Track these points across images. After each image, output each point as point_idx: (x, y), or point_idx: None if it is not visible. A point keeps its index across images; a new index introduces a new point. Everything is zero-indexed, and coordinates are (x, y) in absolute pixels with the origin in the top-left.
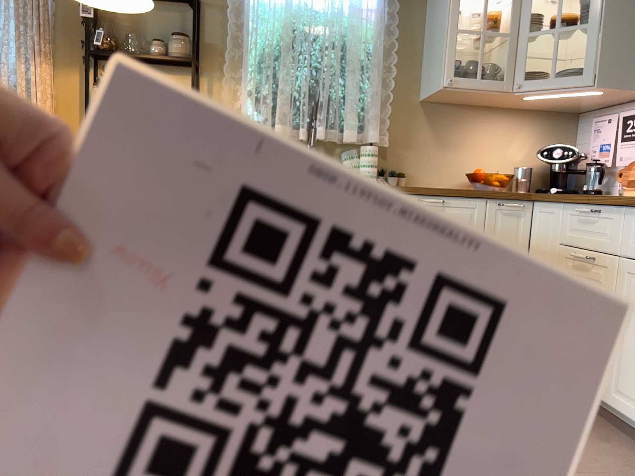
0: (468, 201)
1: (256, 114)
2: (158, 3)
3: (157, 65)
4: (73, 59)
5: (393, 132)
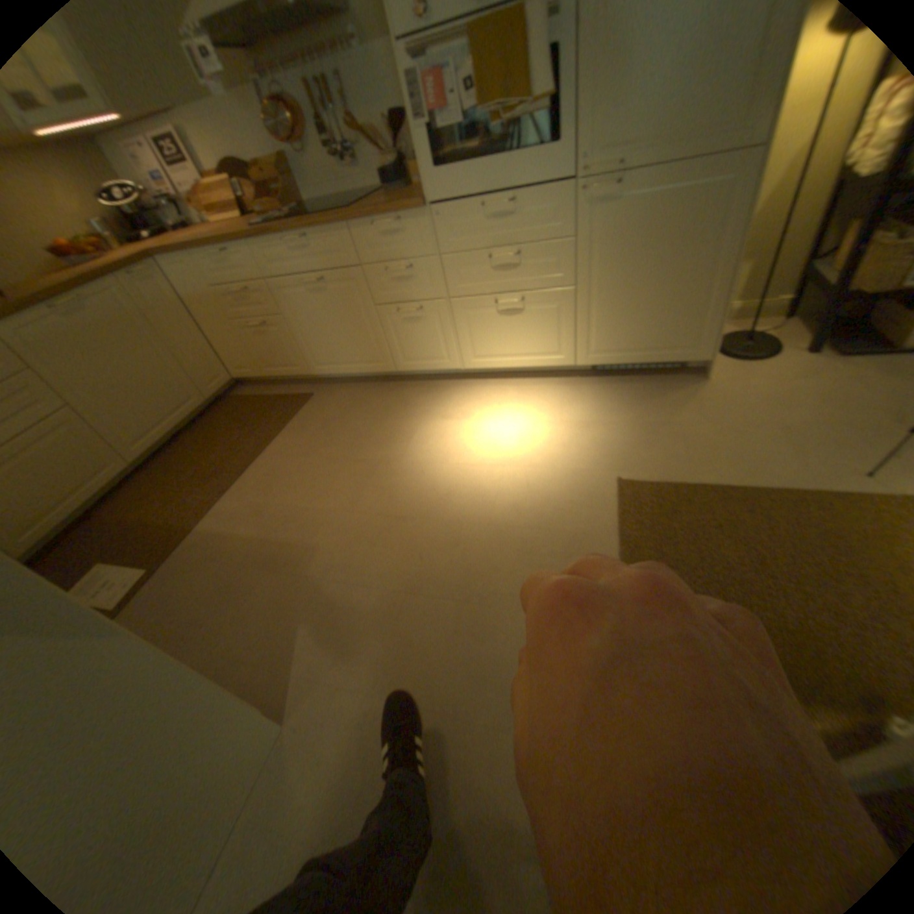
0: (99, 284)
1: None
2: None
3: None
4: None
5: None
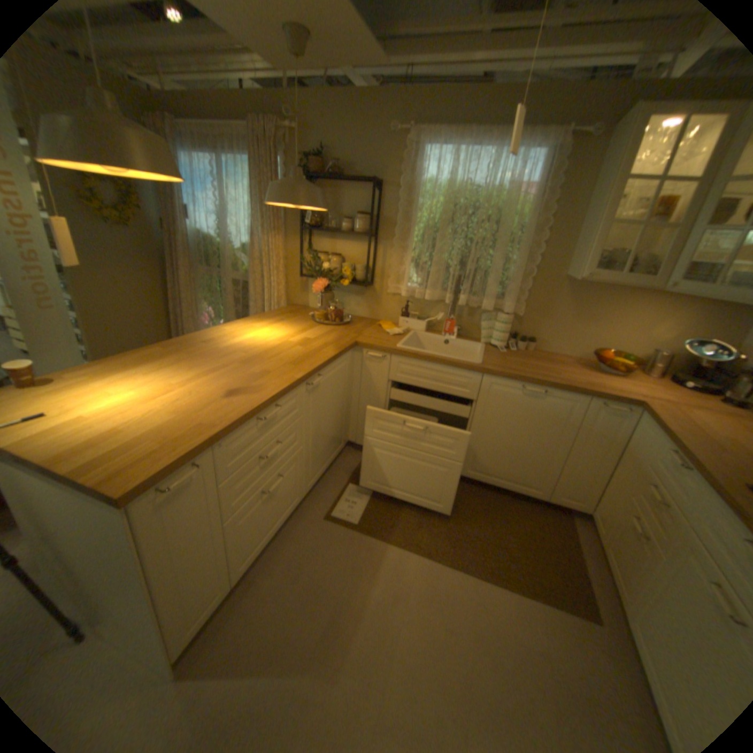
0: (571, 396)
1: (415, 278)
2: (350, 183)
3: (347, 234)
4: (295, 229)
5: (533, 301)
